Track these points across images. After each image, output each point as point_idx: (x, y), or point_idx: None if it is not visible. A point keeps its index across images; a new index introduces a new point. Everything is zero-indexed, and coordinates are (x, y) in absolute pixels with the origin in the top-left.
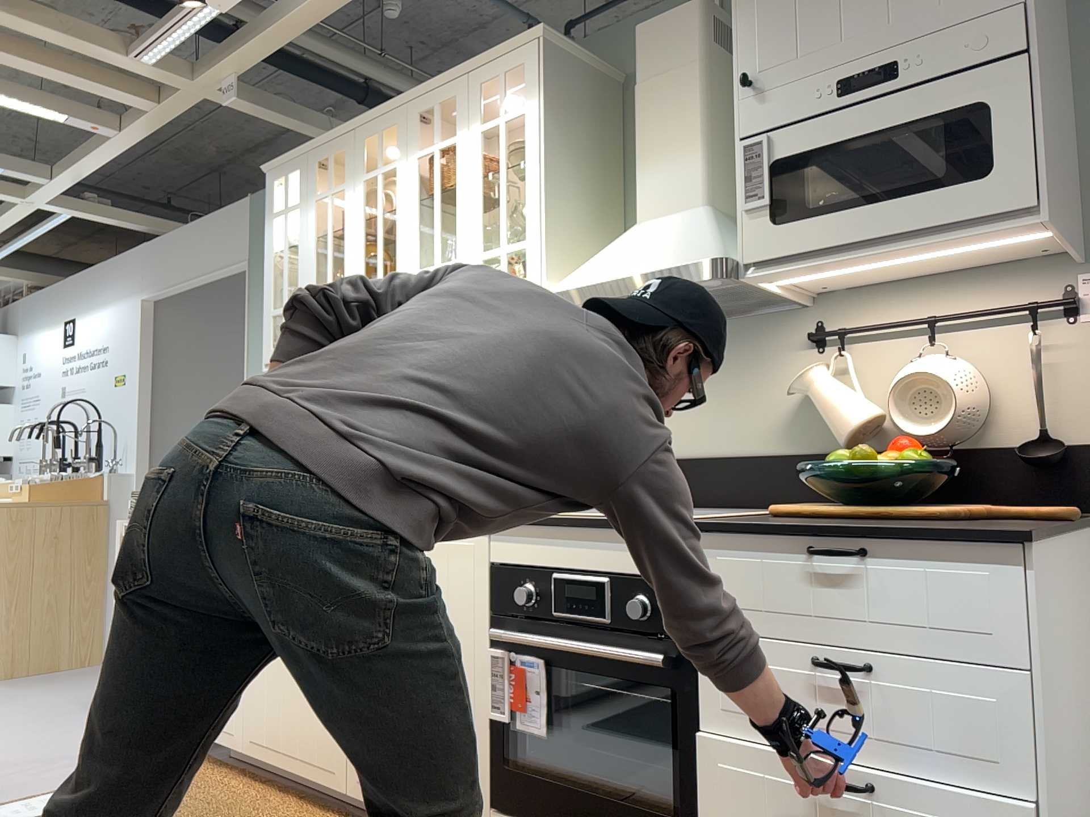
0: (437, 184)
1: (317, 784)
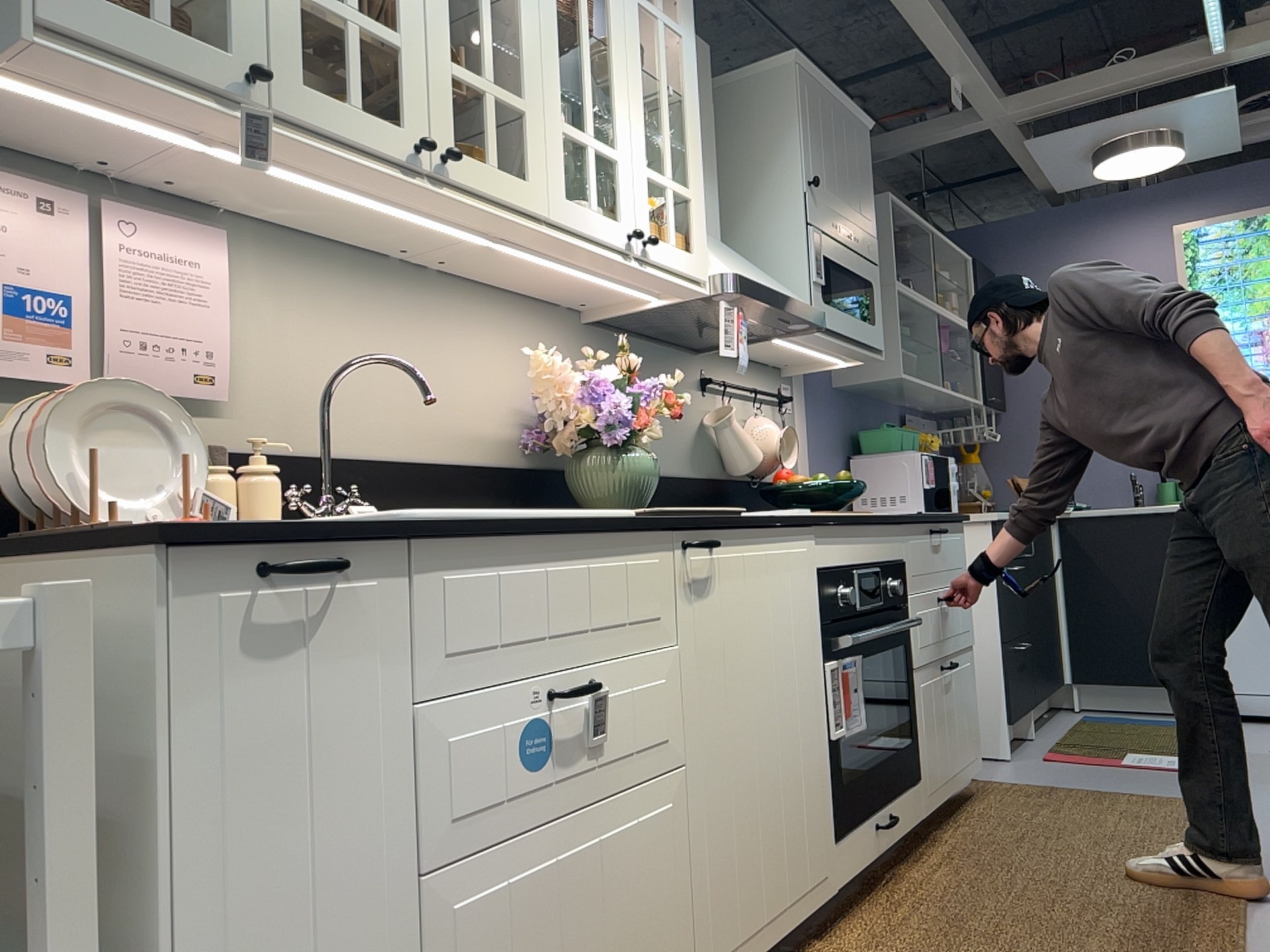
0: (586, 13)
1: None
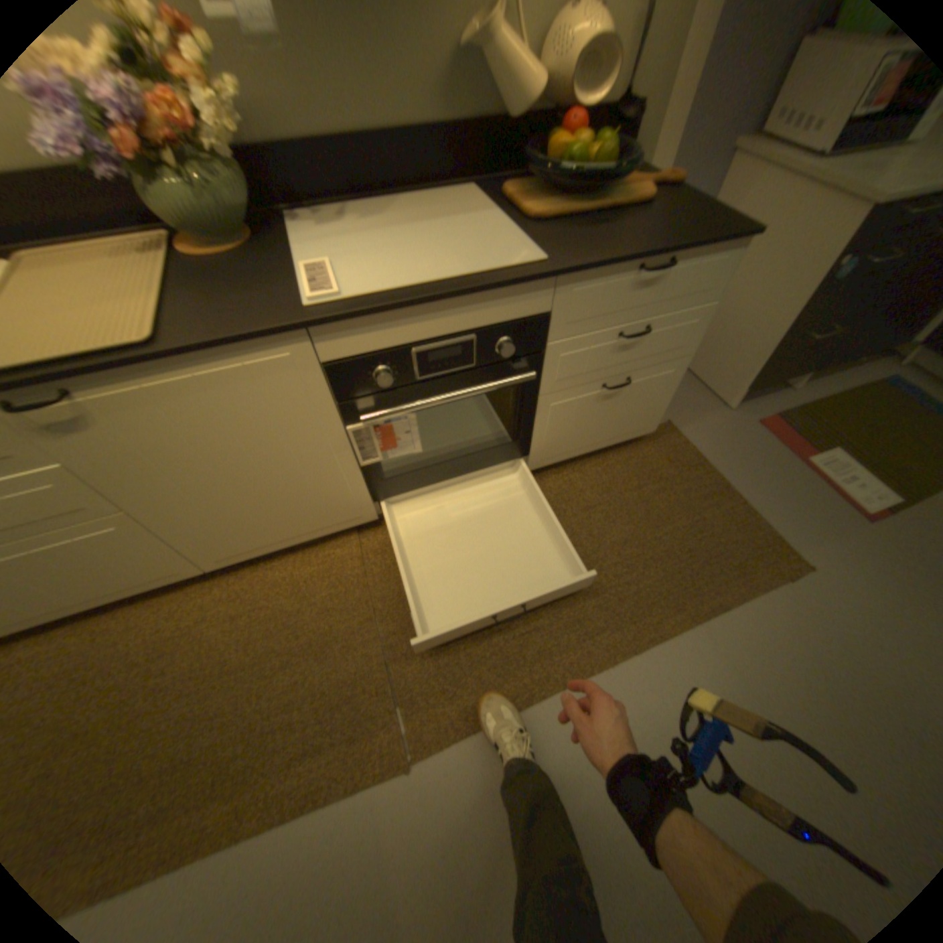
0: None
1: (161, 586)
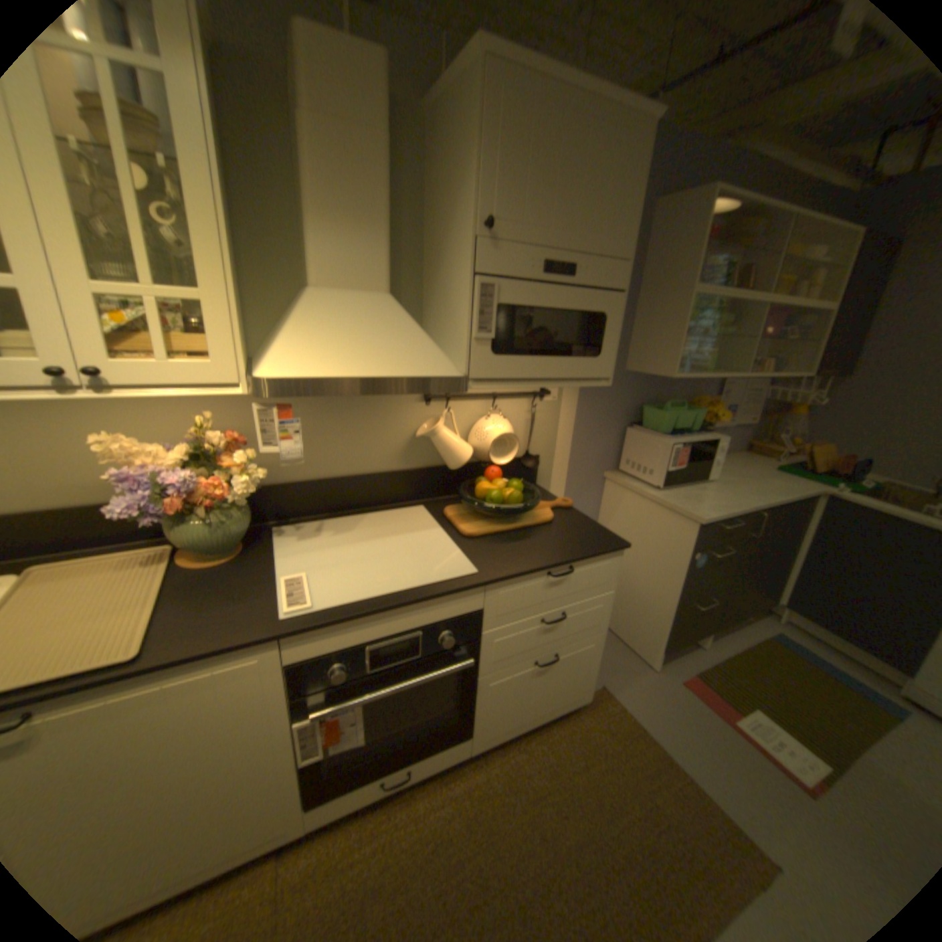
0: None
1: None
